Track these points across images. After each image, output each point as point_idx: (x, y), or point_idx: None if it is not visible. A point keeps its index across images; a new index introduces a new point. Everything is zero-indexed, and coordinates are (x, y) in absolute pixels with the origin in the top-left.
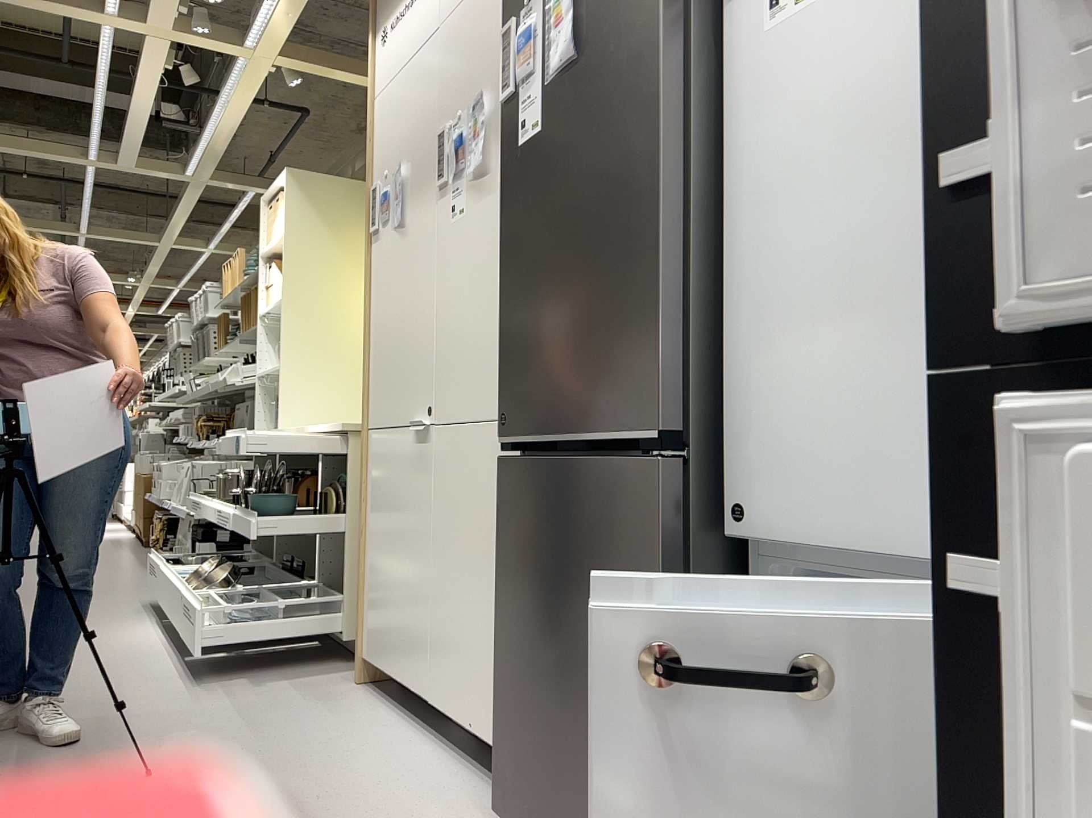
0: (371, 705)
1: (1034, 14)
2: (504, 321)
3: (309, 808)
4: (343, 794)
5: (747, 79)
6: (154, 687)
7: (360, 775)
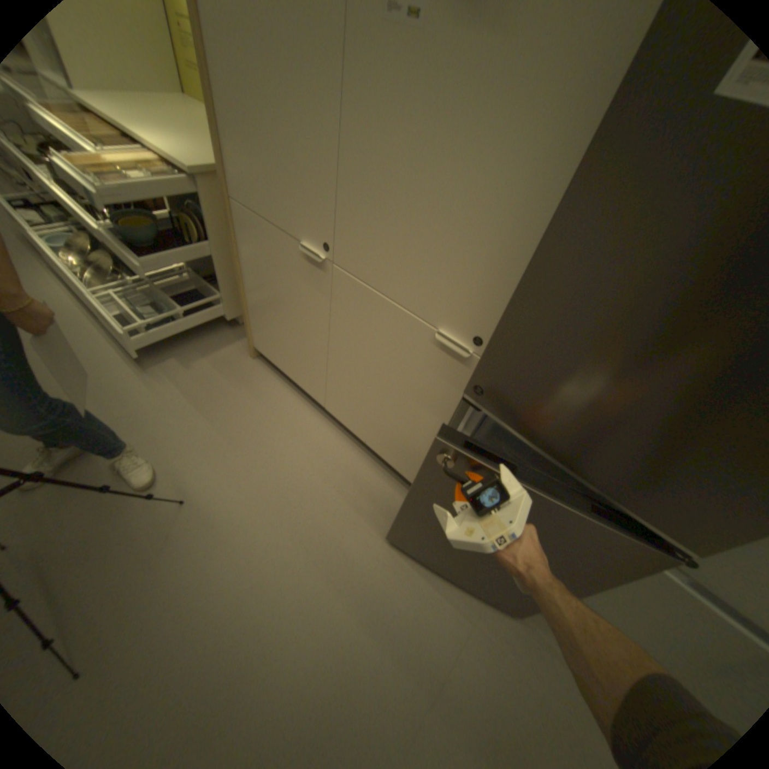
0: (274, 384)
1: None
2: (518, 317)
3: (299, 512)
4: (309, 491)
5: None
6: (112, 378)
7: (309, 468)
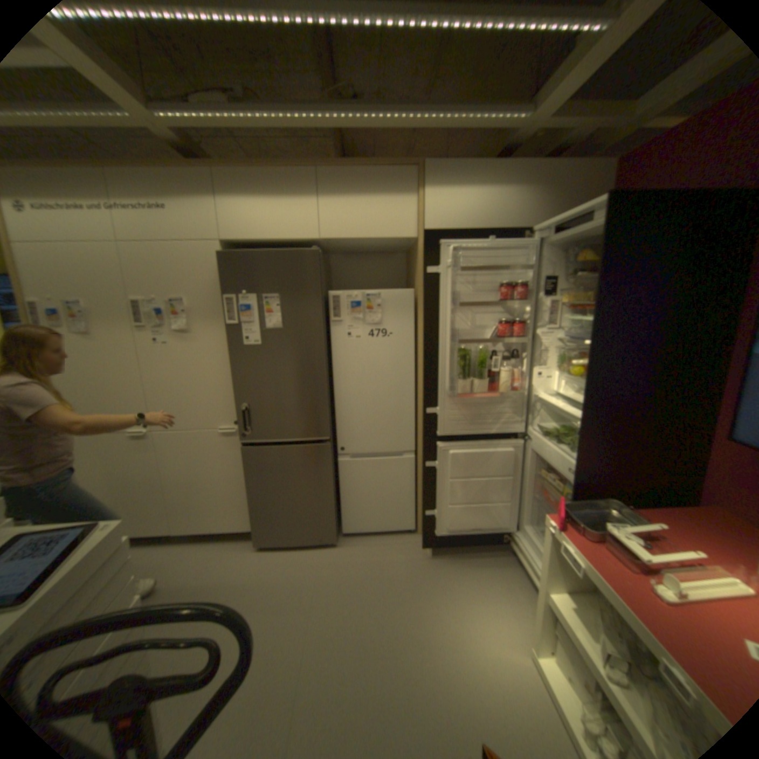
0: None
1: (441, 397)
2: (241, 402)
3: (185, 591)
4: (186, 579)
5: (341, 349)
6: None
7: (178, 571)
